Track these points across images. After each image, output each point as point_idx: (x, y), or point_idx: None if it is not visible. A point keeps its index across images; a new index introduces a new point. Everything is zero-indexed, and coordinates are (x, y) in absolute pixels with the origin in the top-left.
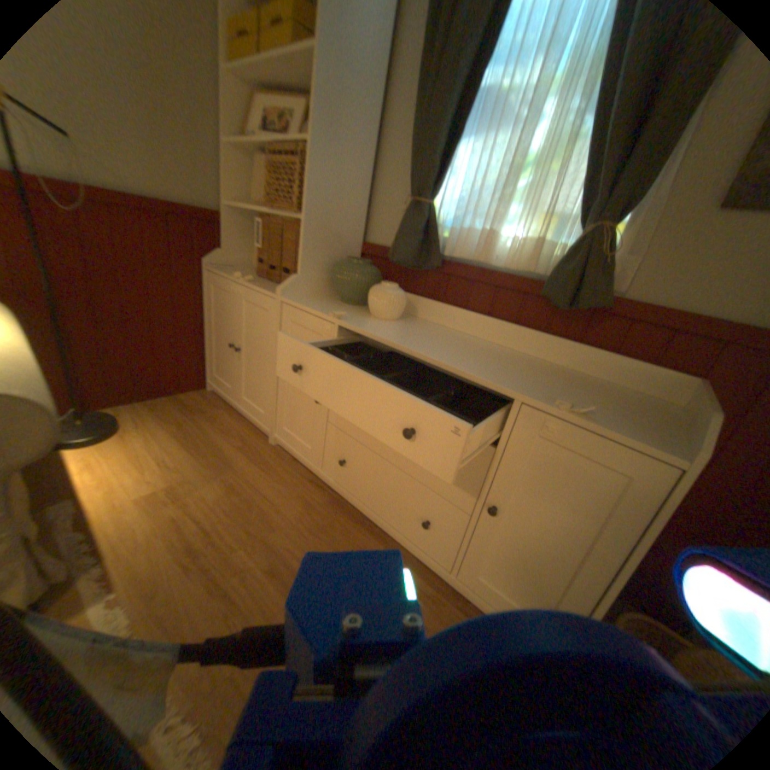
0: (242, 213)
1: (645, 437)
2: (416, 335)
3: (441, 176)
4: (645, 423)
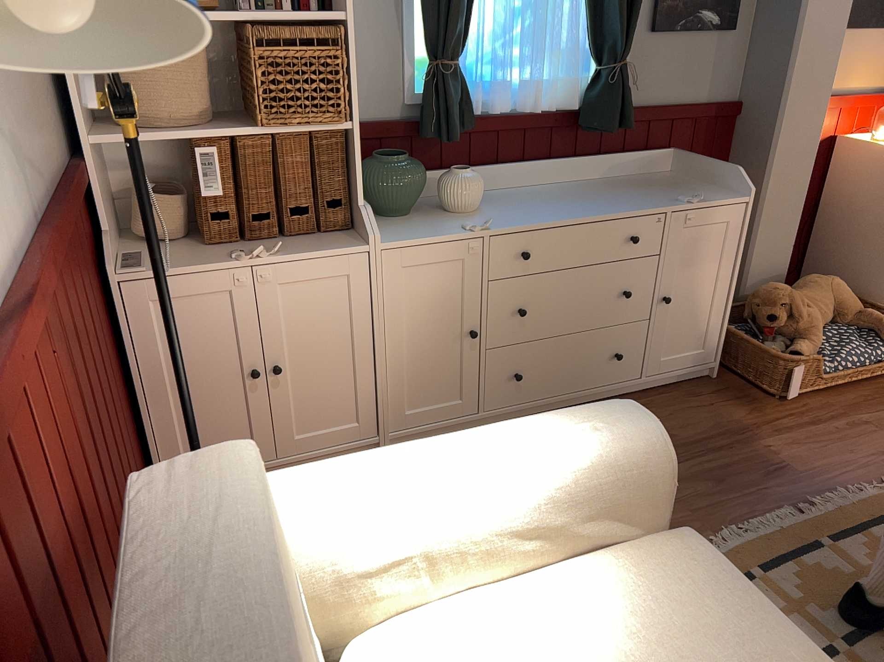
0: (96, 149)
1: (722, 196)
2: (530, 208)
3: (465, 34)
4: (701, 190)
